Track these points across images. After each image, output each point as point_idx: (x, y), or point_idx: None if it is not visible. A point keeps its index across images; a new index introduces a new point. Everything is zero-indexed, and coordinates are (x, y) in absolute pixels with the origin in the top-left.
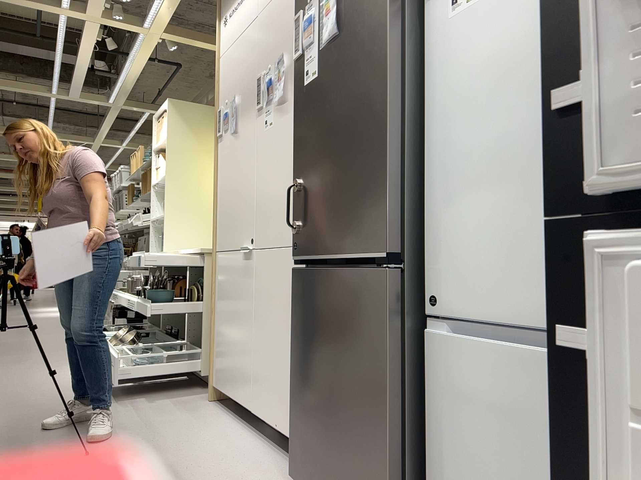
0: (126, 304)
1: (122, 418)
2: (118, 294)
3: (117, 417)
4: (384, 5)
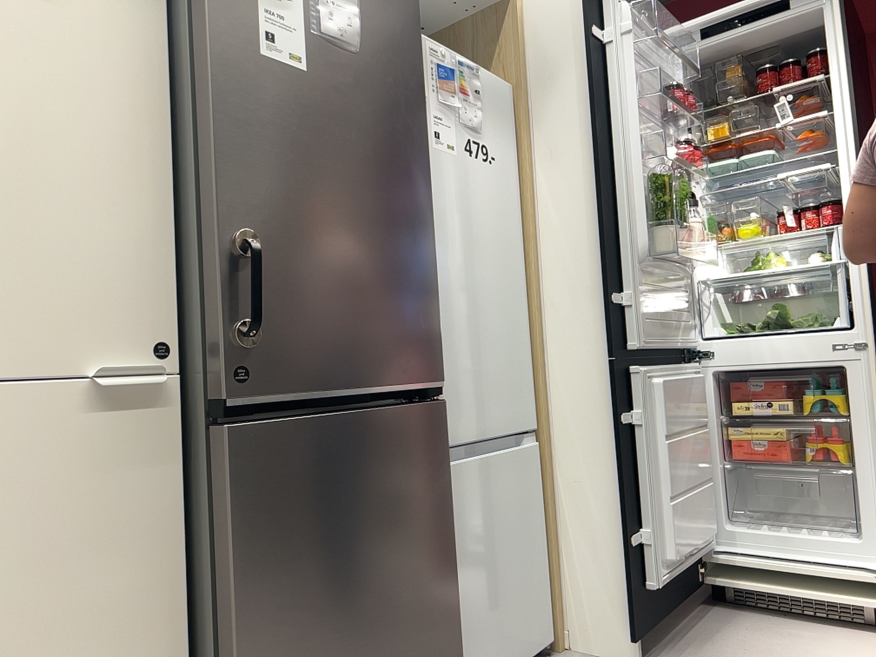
0: None
1: None
2: None
3: None
4: (420, 88)
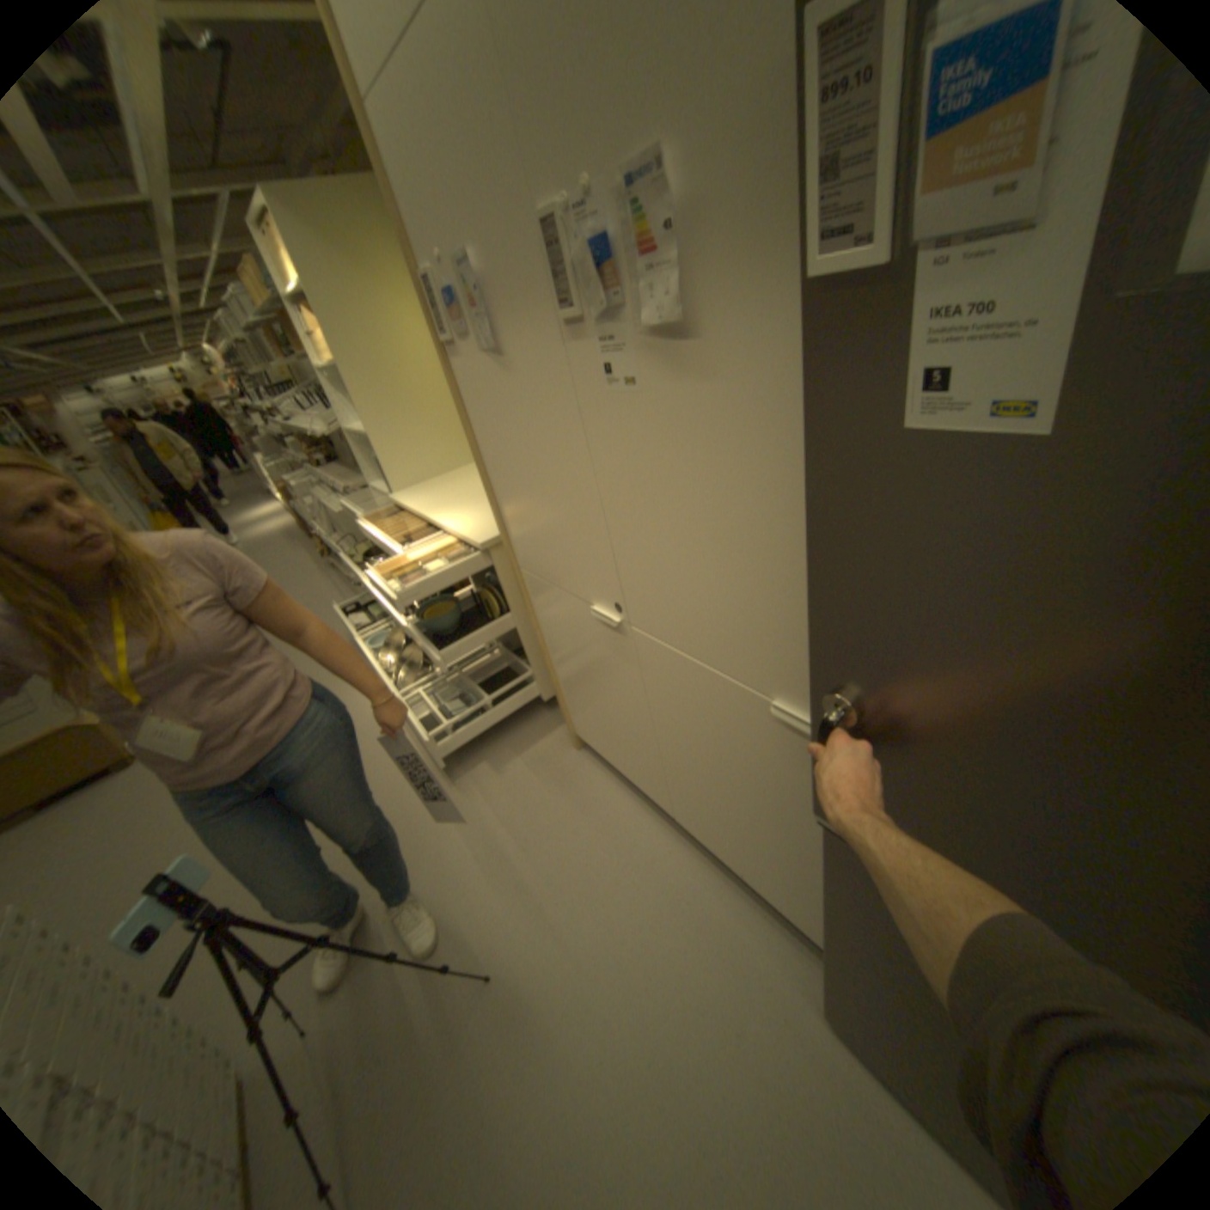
0: (384, 608)
1: (482, 835)
2: (359, 575)
3: (473, 831)
4: None
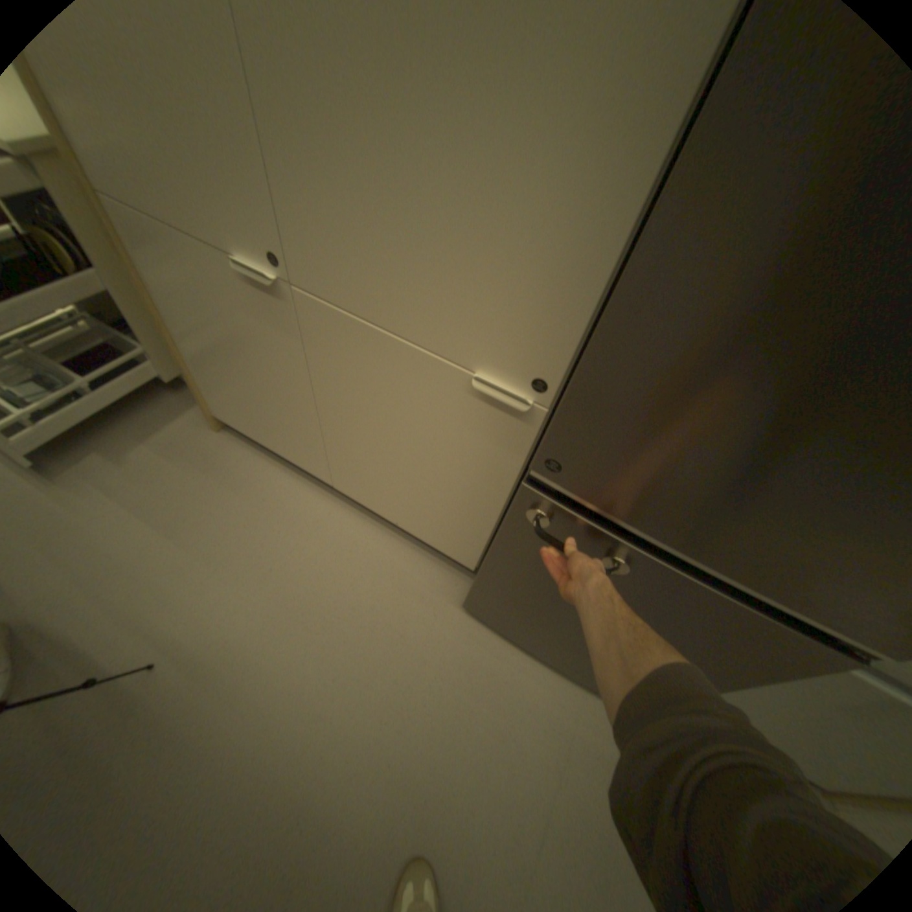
0: None
1: (109, 531)
2: None
3: (94, 529)
4: None
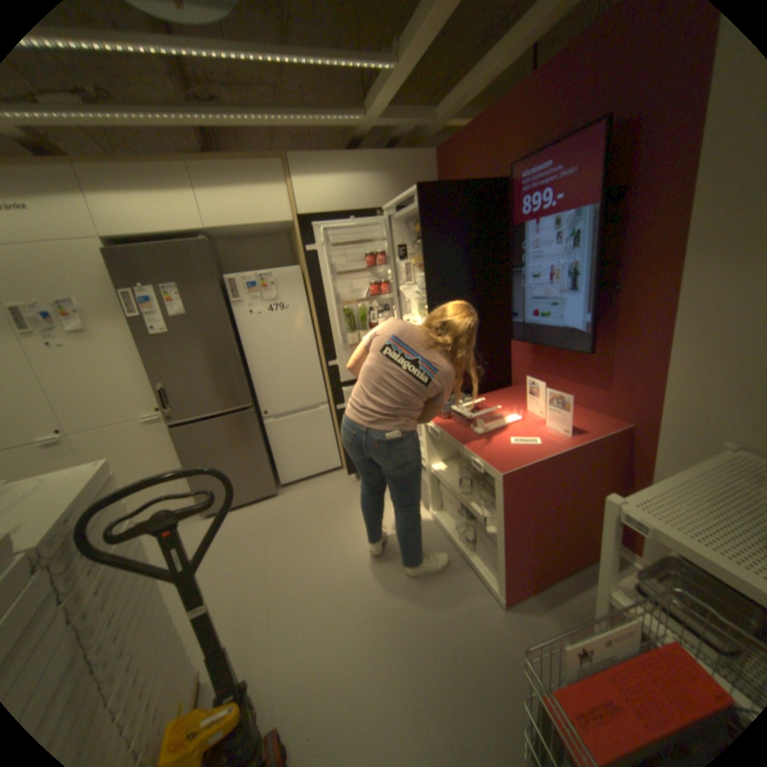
0: None
1: None
2: None
3: None
4: (222, 311)
